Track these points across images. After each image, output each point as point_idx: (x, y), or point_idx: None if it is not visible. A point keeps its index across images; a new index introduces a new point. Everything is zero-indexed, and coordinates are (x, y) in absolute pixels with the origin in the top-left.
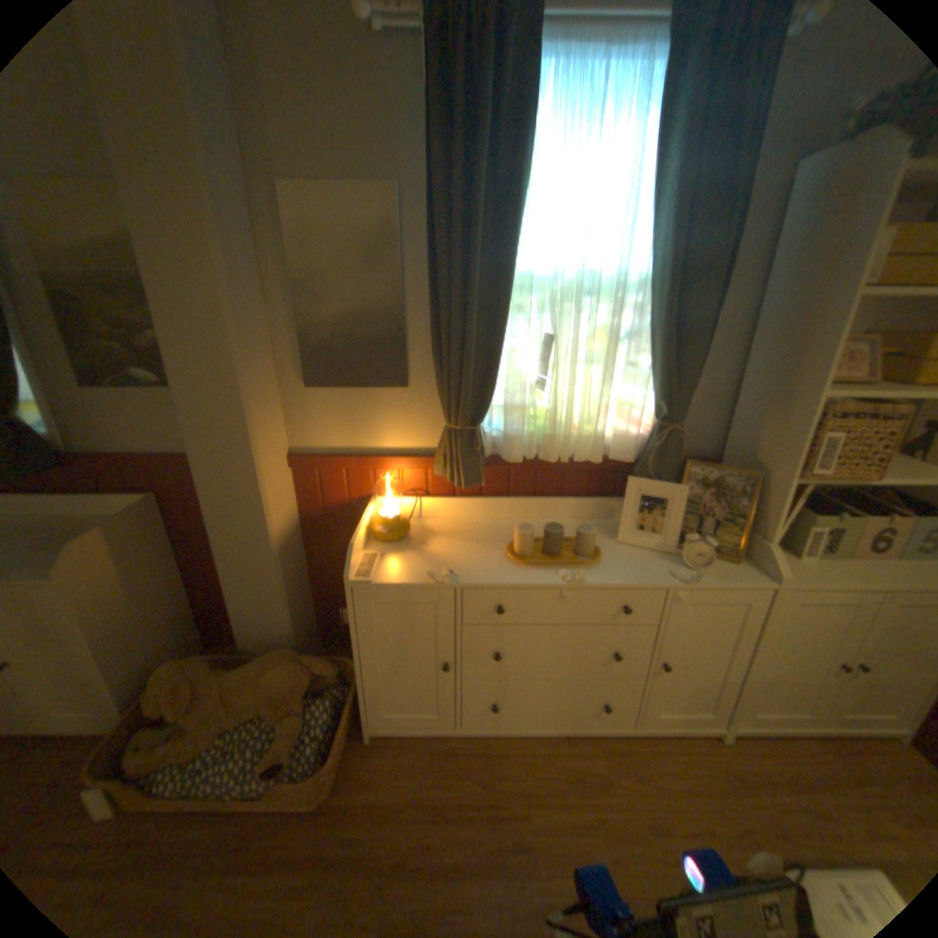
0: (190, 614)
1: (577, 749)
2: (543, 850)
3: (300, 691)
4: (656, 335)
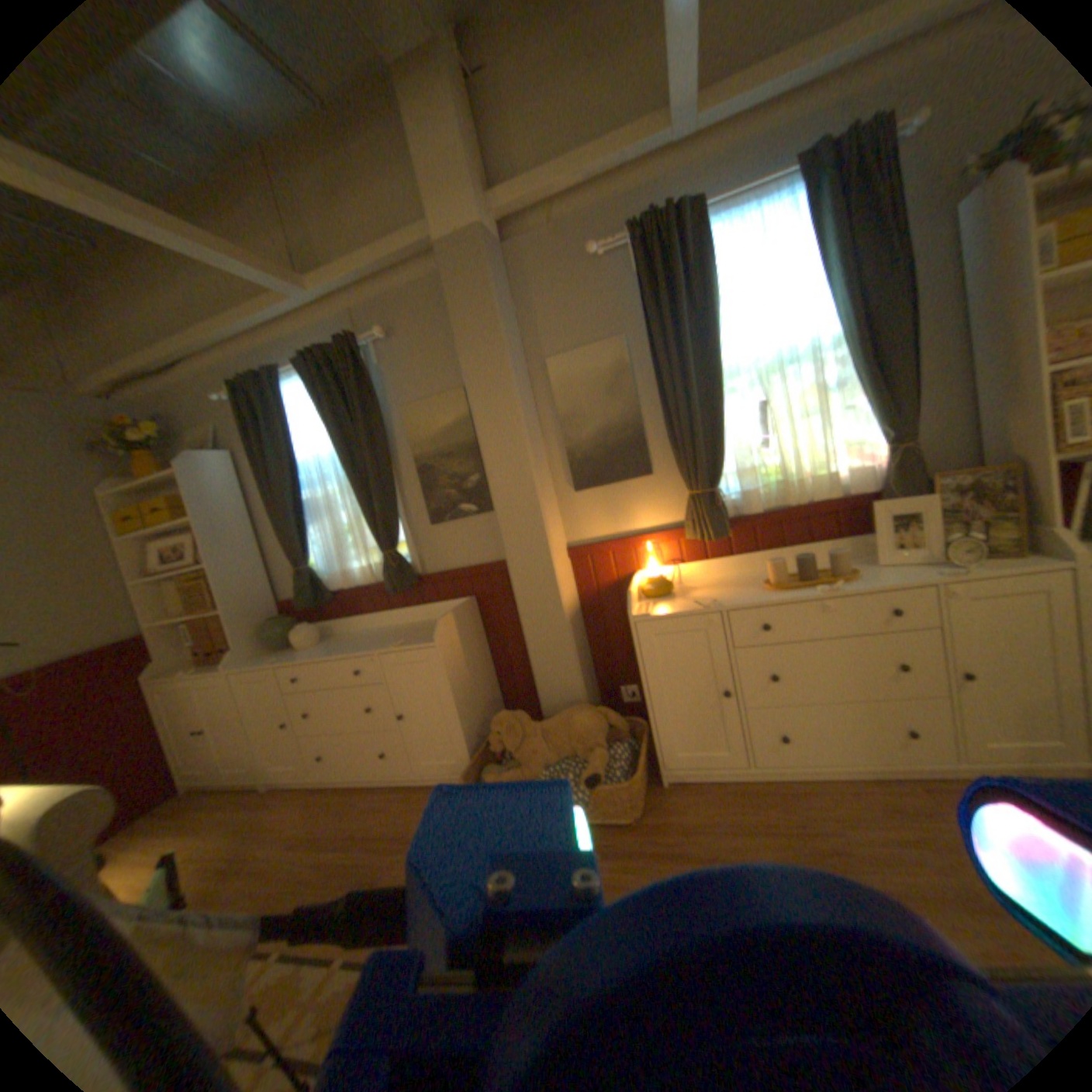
0: (500, 700)
1: (891, 788)
2: (861, 854)
3: (601, 731)
4: (860, 374)
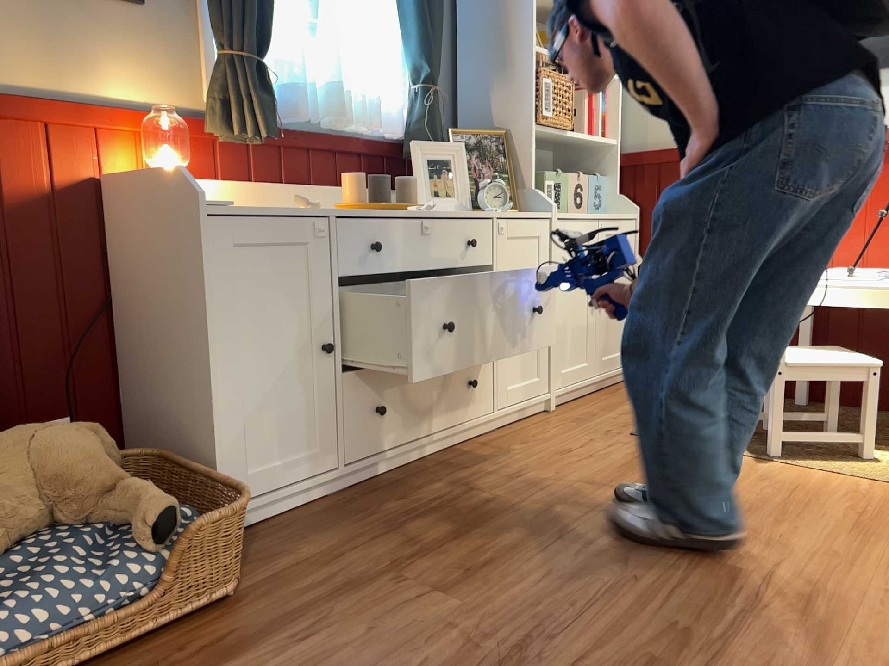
0: None
1: (458, 452)
2: (504, 494)
3: (106, 460)
4: None
